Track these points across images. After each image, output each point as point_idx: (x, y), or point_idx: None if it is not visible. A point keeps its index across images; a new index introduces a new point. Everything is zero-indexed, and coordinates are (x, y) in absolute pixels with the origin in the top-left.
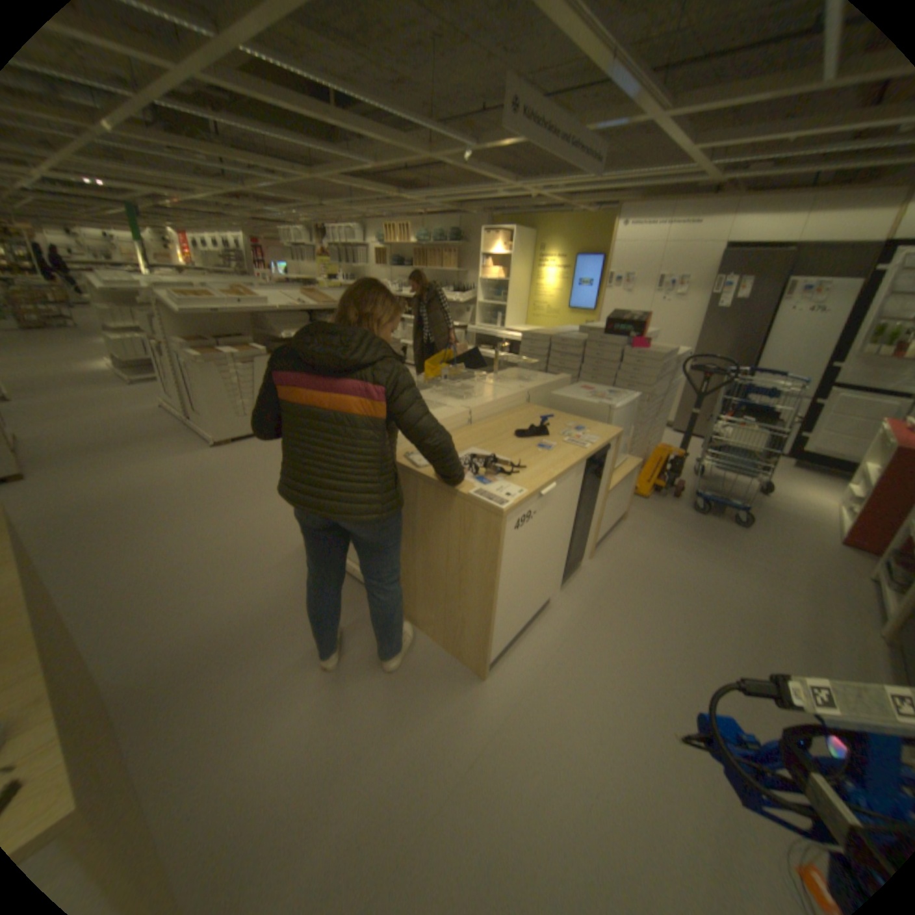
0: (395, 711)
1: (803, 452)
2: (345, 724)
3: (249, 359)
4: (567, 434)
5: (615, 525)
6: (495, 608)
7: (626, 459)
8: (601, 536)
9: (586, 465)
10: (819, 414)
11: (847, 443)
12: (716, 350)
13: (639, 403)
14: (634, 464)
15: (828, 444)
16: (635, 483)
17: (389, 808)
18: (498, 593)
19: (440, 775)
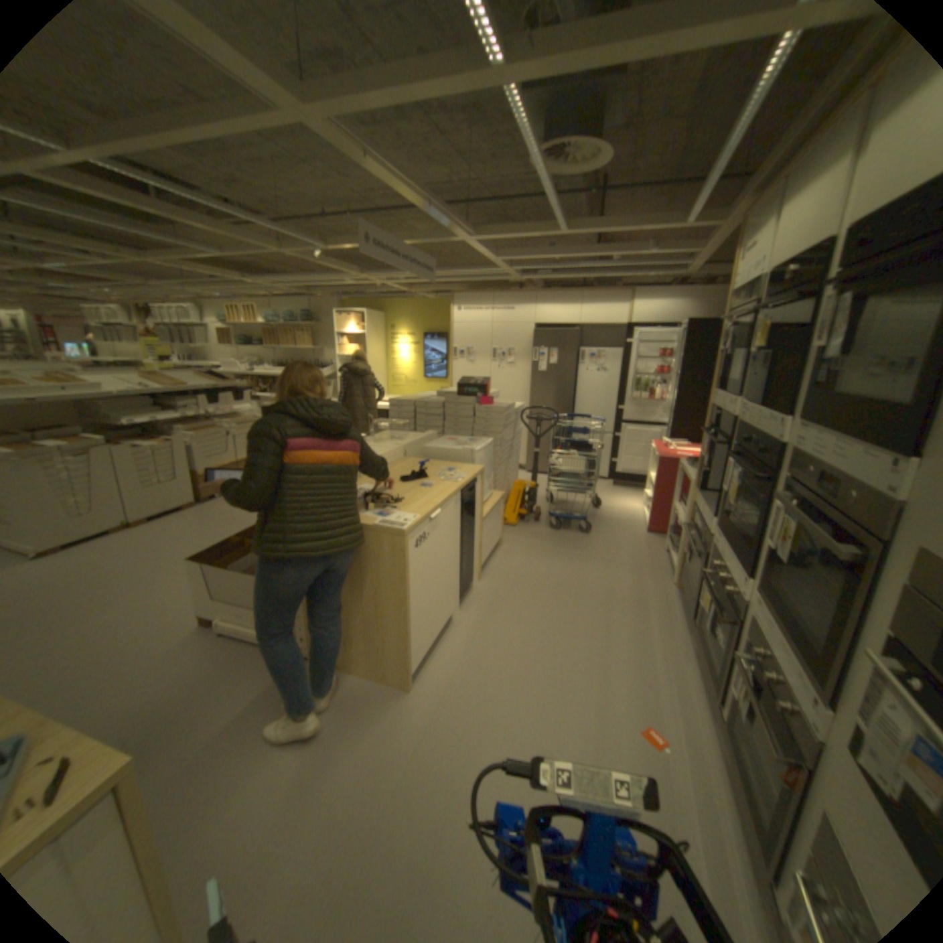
0: (333, 742)
1: (615, 474)
2: (285, 769)
3: (83, 450)
4: (443, 476)
5: (493, 549)
6: (409, 618)
7: (492, 494)
8: (484, 559)
9: (462, 499)
10: (618, 444)
11: (639, 462)
12: (544, 404)
13: (494, 449)
14: (499, 497)
15: (628, 465)
16: (503, 512)
17: (345, 814)
18: (410, 605)
19: (386, 774)
